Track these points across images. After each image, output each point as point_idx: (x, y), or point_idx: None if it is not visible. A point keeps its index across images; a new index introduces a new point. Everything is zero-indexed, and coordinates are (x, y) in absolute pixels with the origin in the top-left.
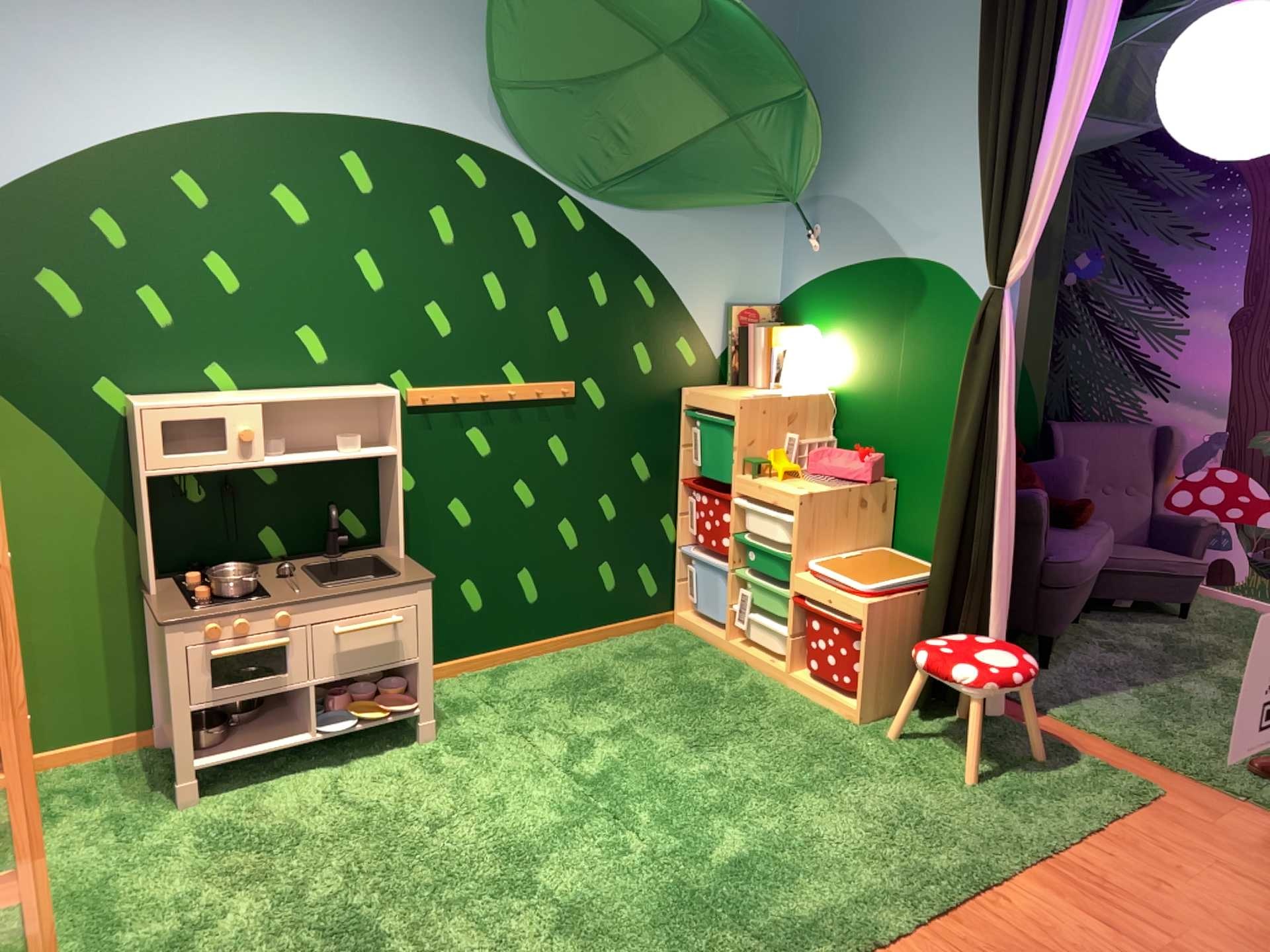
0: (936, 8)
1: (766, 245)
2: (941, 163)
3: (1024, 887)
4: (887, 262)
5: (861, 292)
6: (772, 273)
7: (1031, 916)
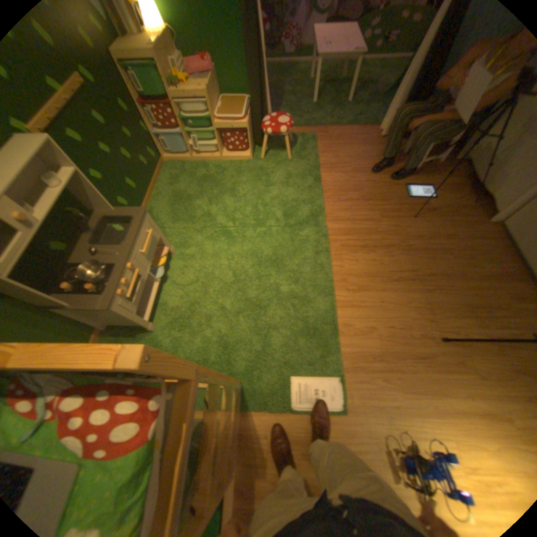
0: None
1: None
2: None
3: (323, 176)
4: None
5: None
6: None
7: (331, 181)
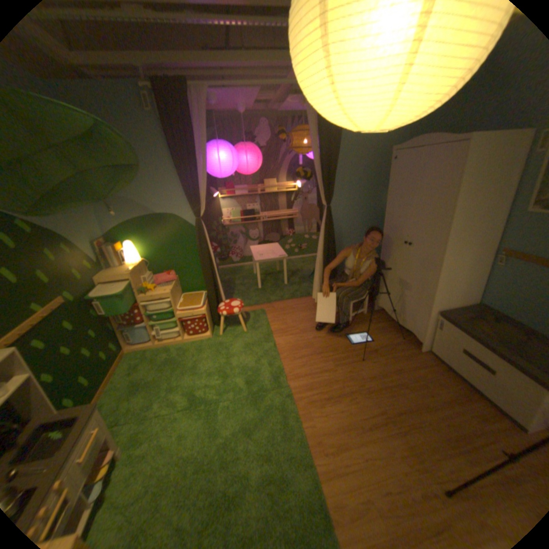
0: (137, 133)
1: (89, 217)
2: (158, 184)
3: (276, 340)
4: (148, 216)
5: (140, 226)
6: (95, 227)
7: (284, 343)
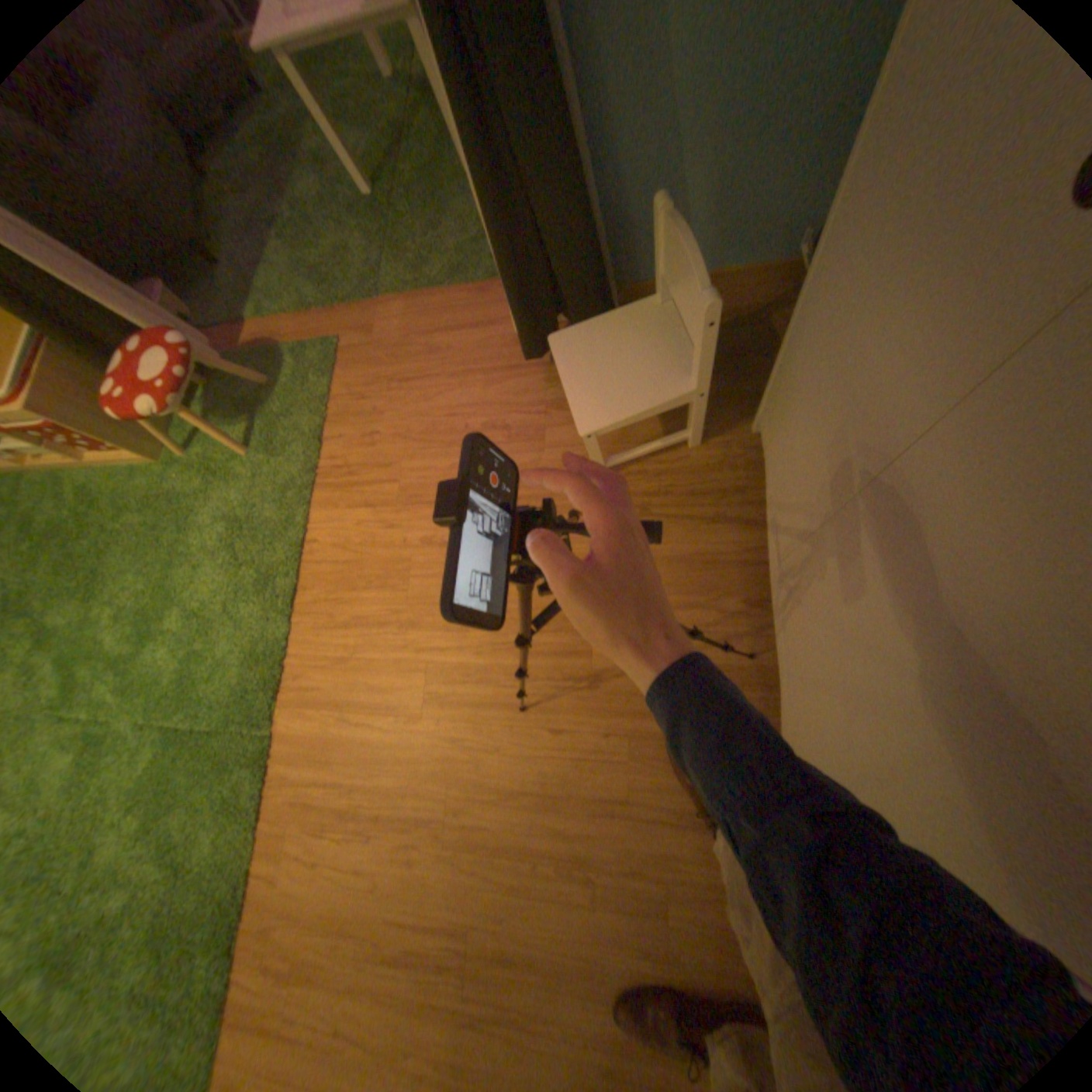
0: None
1: None
2: None
3: (315, 522)
4: None
5: None
6: None
7: (330, 544)
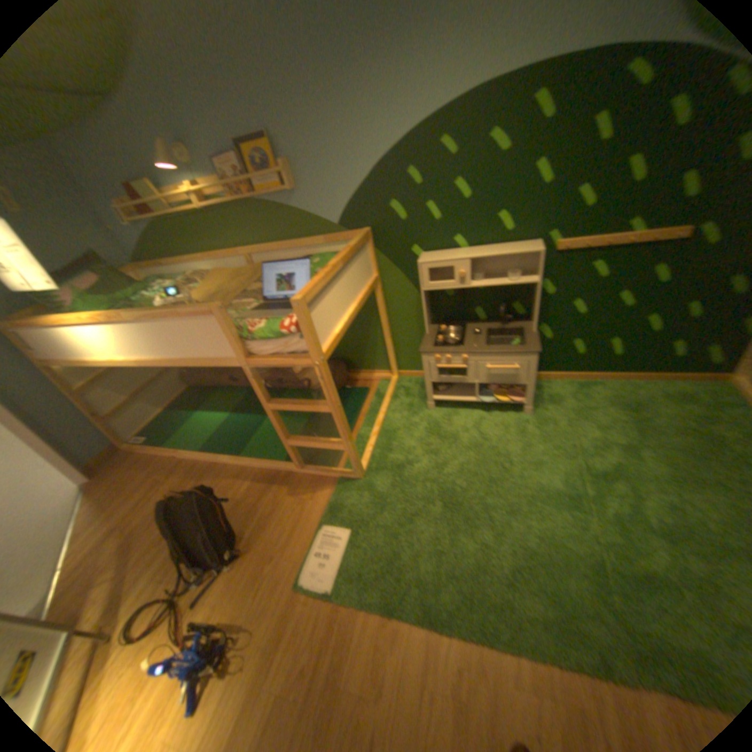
0: None
1: None
2: None
3: None
4: None
5: None
6: None
7: None
